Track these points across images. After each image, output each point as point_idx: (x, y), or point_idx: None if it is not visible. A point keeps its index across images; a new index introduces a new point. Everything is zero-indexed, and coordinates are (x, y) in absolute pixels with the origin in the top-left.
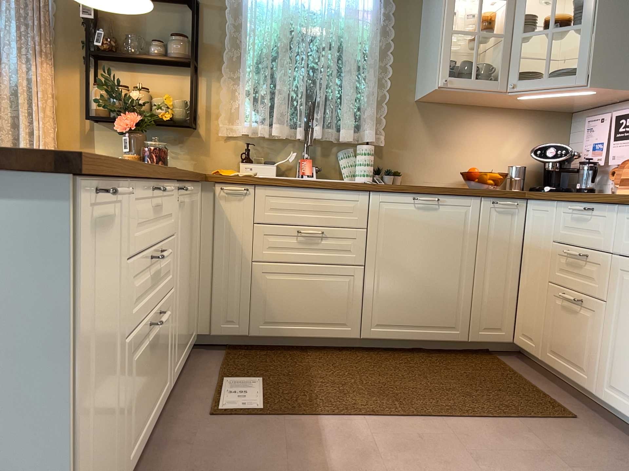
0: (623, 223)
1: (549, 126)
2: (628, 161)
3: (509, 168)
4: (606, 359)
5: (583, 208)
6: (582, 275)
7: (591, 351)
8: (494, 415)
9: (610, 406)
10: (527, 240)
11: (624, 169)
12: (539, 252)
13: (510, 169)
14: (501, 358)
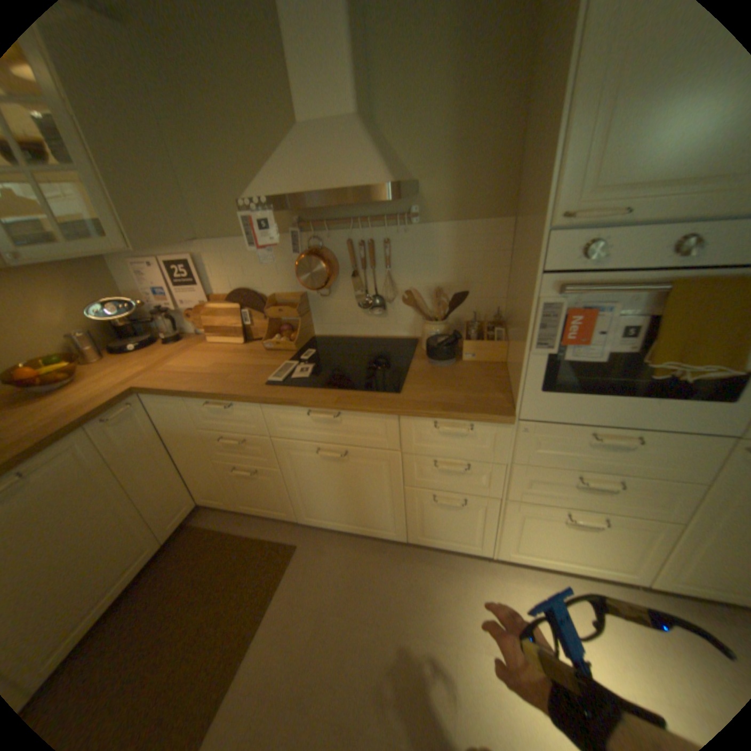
0: (270, 415)
1: (80, 270)
2: (199, 306)
3: (63, 336)
4: (296, 502)
5: (222, 407)
6: (245, 453)
7: (280, 499)
8: (255, 618)
9: (312, 525)
10: (160, 428)
11: (199, 315)
12: (183, 438)
13: (69, 341)
14: (194, 523)
